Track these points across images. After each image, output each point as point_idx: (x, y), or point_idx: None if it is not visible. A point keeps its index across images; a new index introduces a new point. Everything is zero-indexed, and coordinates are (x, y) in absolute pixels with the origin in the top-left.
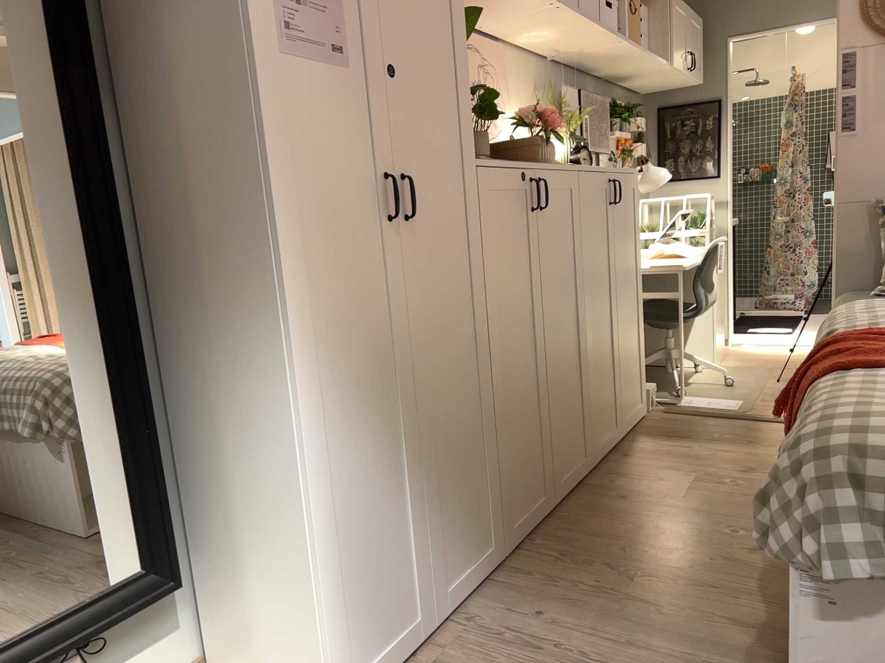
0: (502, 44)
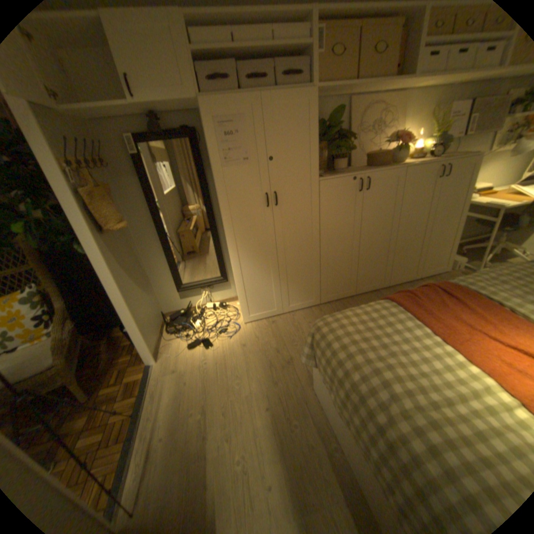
0: (409, 90)
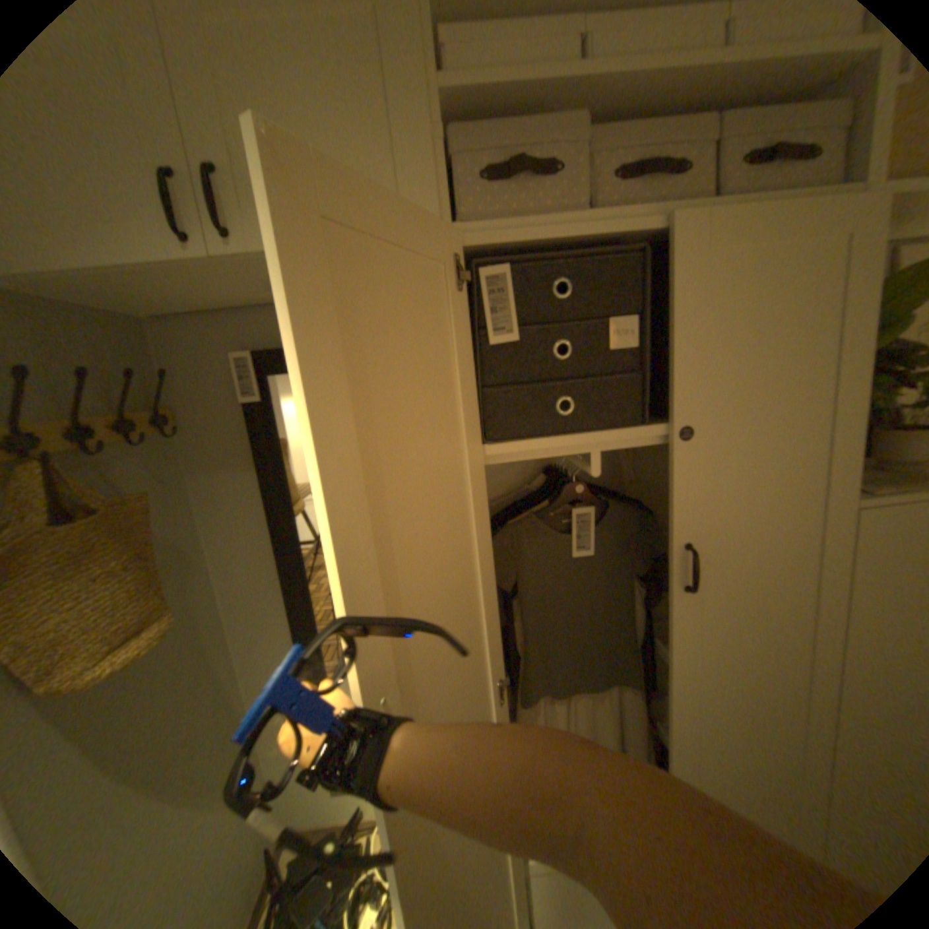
0: None
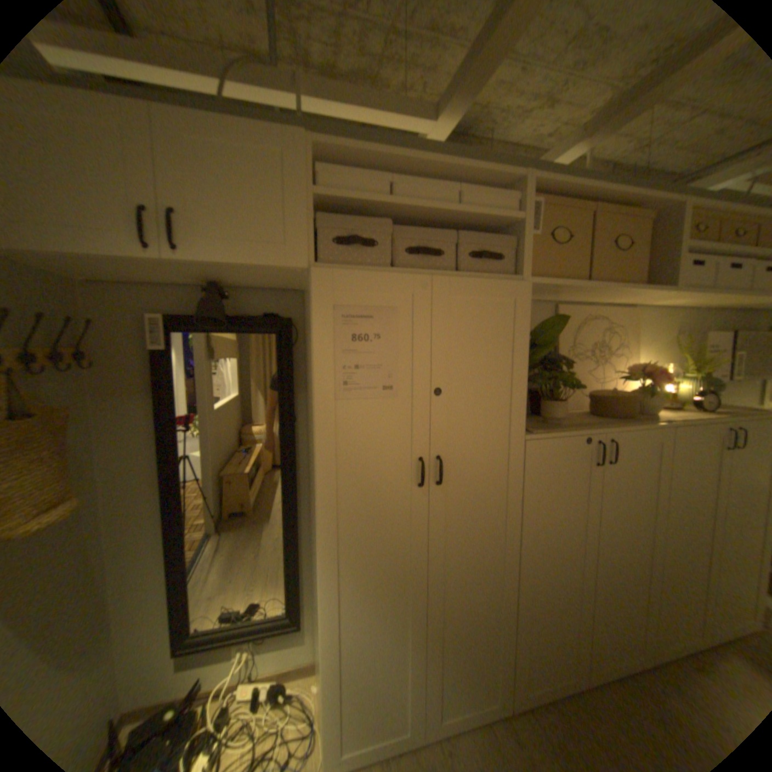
0: (640, 308)
